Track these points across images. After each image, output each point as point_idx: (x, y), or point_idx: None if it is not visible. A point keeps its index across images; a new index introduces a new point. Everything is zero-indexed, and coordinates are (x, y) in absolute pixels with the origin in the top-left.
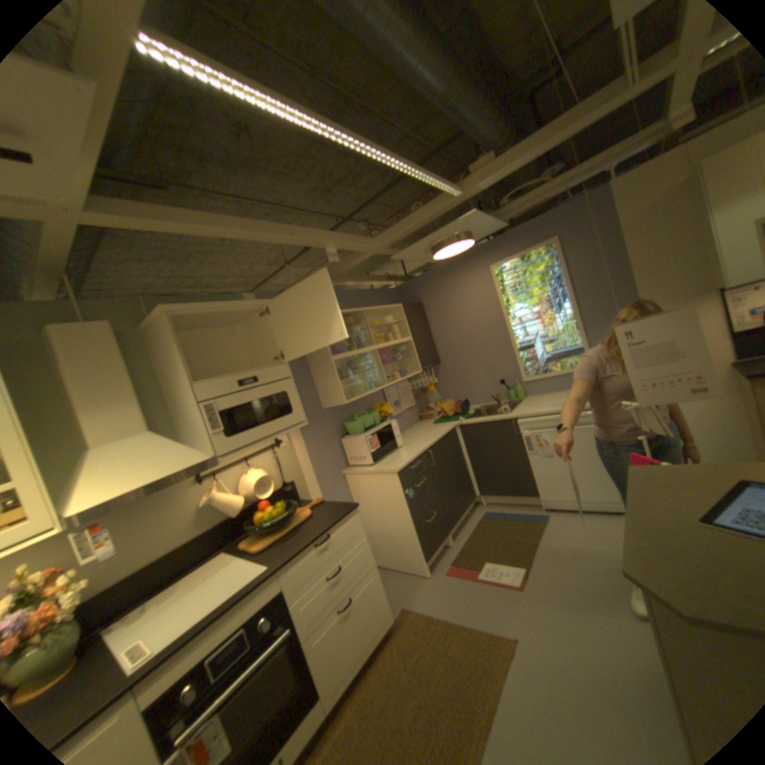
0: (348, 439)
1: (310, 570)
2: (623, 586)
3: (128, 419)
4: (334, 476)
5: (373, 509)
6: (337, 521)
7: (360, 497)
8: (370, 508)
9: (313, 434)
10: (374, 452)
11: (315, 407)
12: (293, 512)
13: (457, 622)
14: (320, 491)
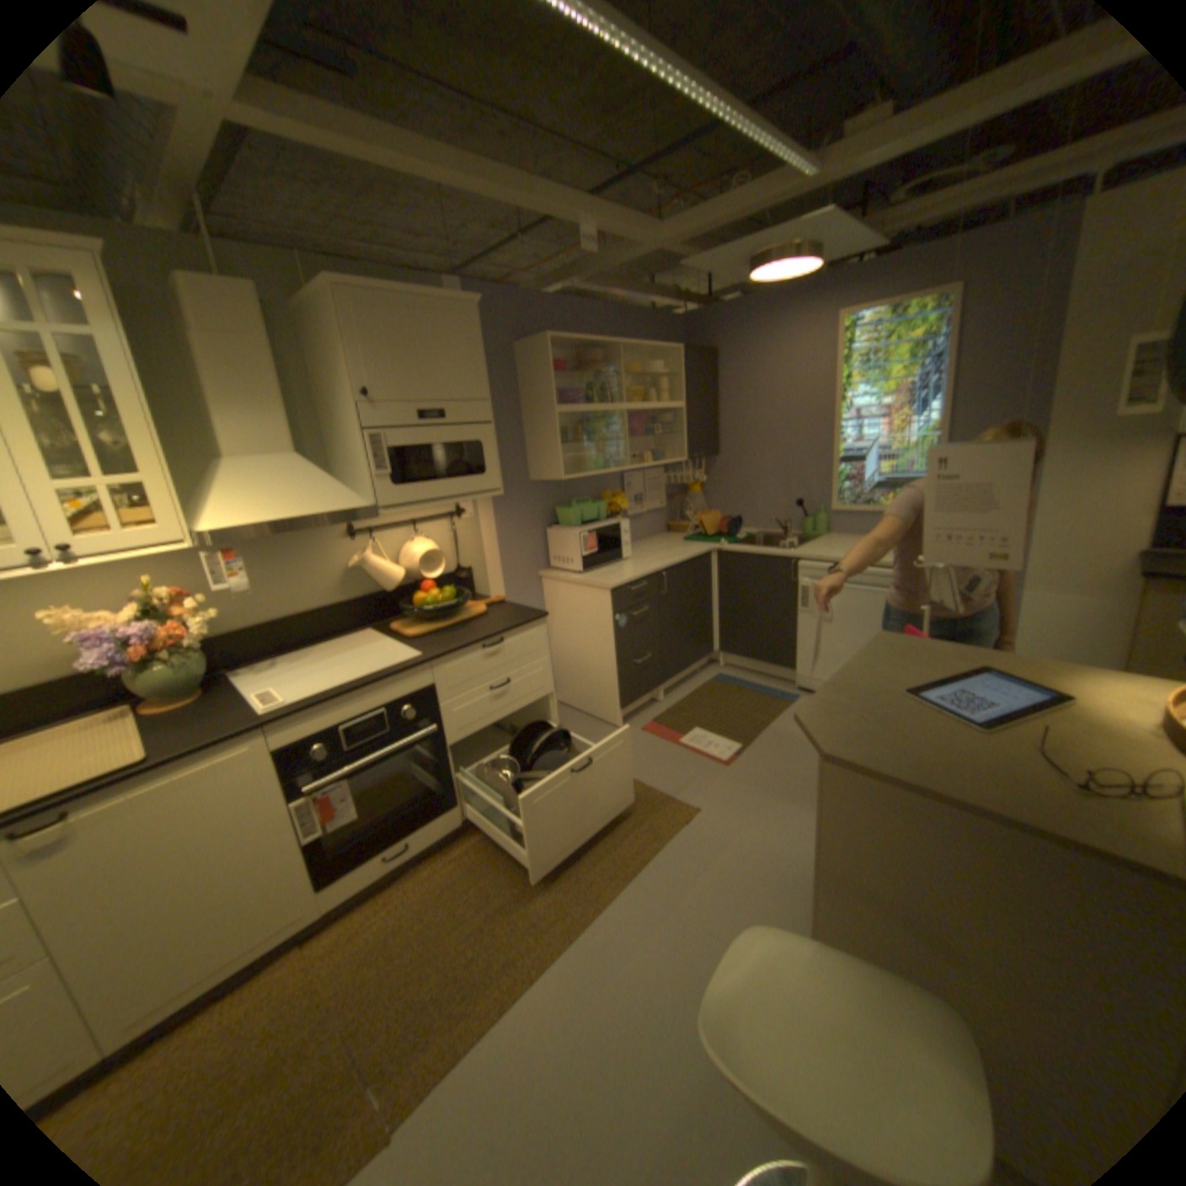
0: (557, 532)
1: (473, 671)
2: None
3: (273, 430)
4: (527, 575)
5: (569, 629)
6: (516, 625)
7: (556, 611)
8: (566, 628)
9: (509, 512)
10: (588, 556)
11: (519, 475)
12: (465, 604)
13: (638, 777)
14: (505, 590)
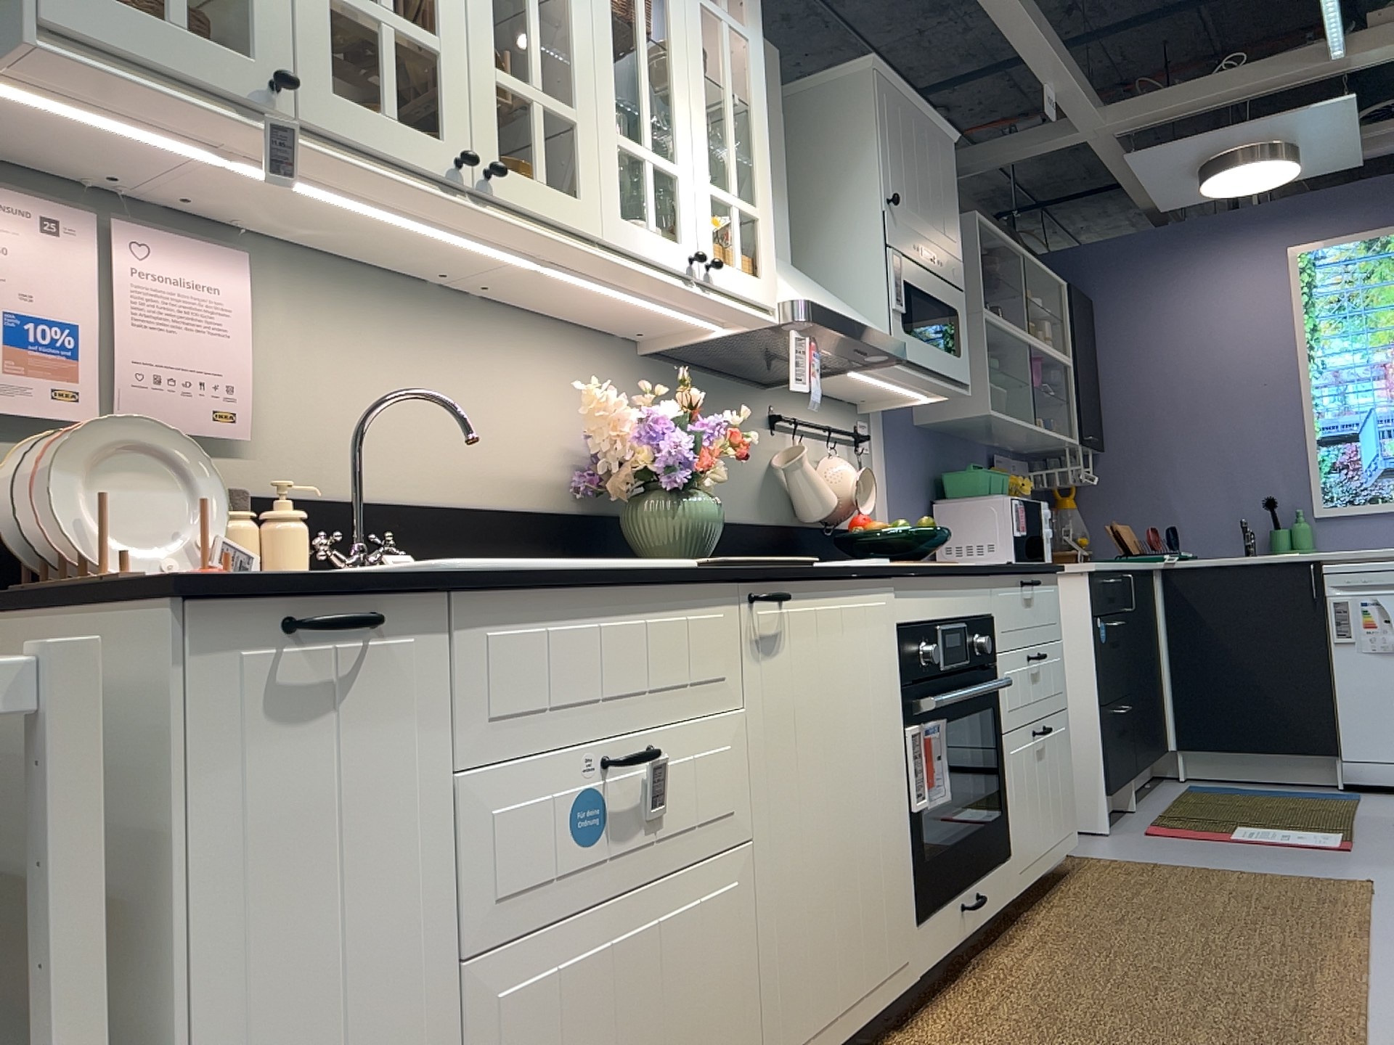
0: (957, 506)
1: (1018, 618)
2: None
3: (782, 229)
4: None
5: None
6: (1046, 566)
7: None
8: None
9: (901, 462)
10: (1022, 538)
11: (909, 411)
12: None
13: (1219, 866)
14: None
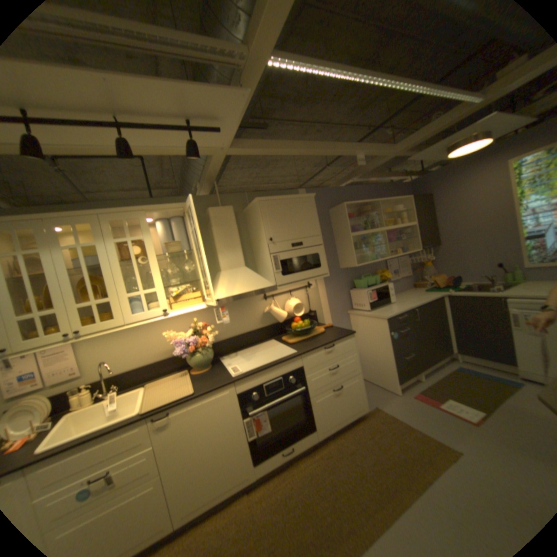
0: (355, 292)
1: (321, 361)
2: None
3: (238, 259)
4: (342, 313)
5: (366, 341)
6: (340, 338)
7: (358, 331)
8: (364, 340)
9: (331, 284)
10: (373, 303)
11: (335, 266)
12: (314, 328)
13: (416, 428)
14: (332, 321)
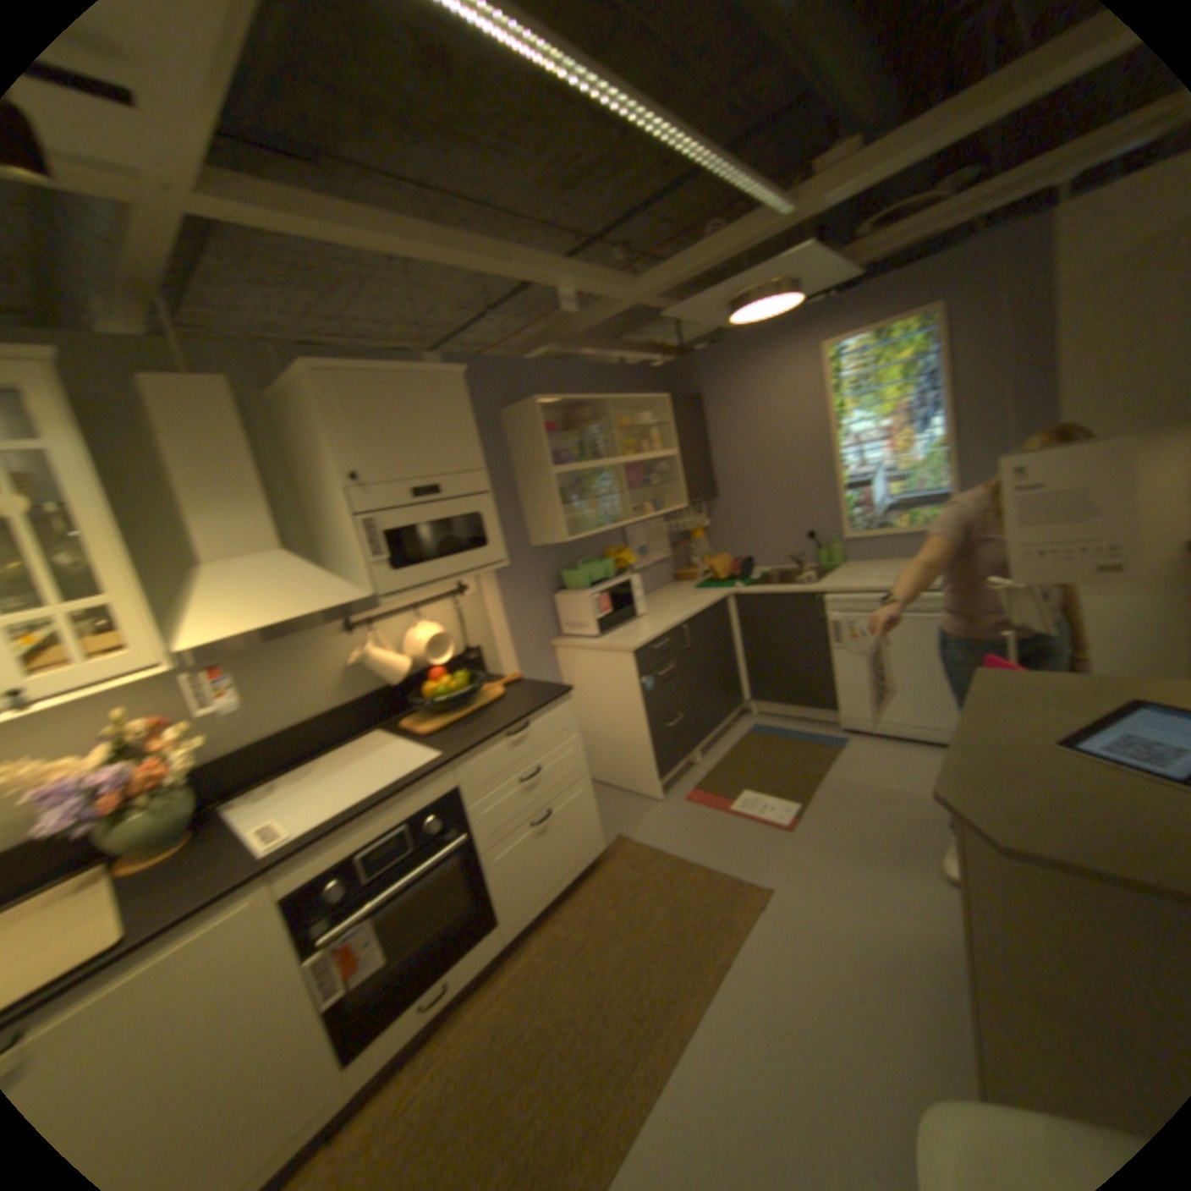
0: (568, 596)
1: (501, 764)
2: (939, 841)
3: (260, 527)
4: (542, 646)
5: (593, 698)
6: (543, 704)
7: (577, 680)
8: (589, 697)
9: (516, 581)
10: (605, 618)
11: (522, 542)
12: (481, 686)
13: (695, 859)
14: (520, 665)
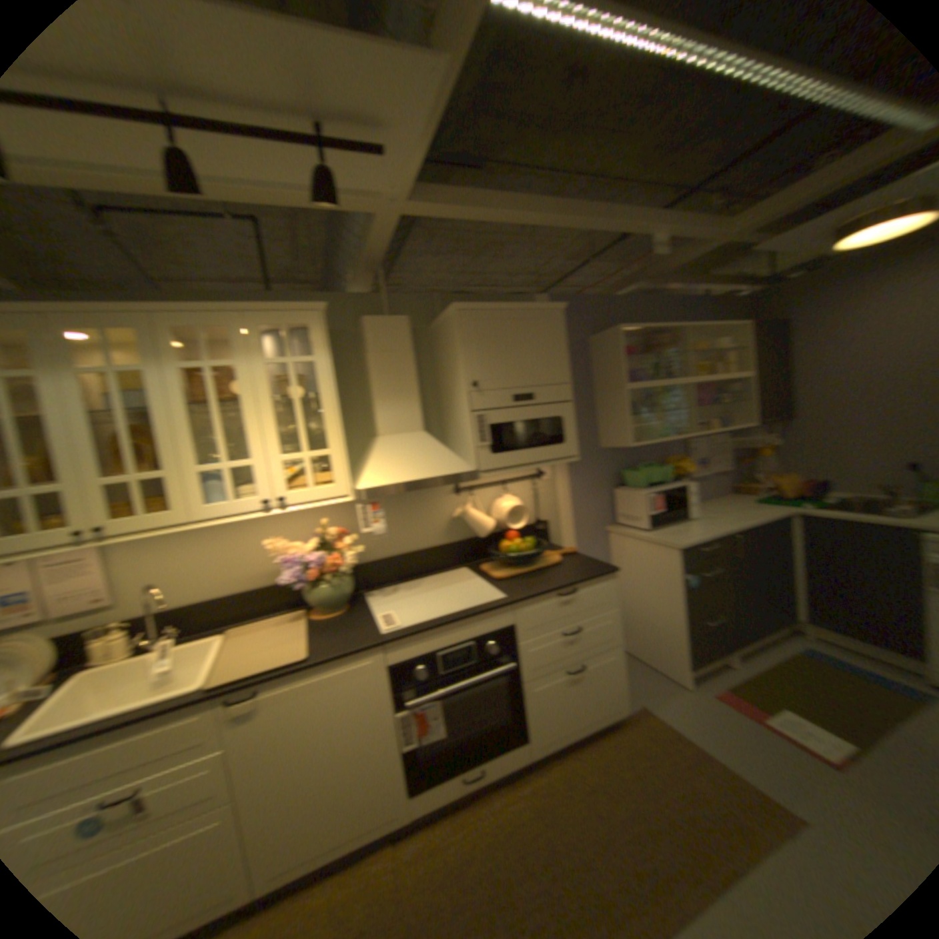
0: (627, 492)
1: (551, 618)
2: None
3: (414, 416)
4: (598, 530)
5: (638, 583)
6: (592, 578)
7: (625, 565)
8: (634, 582)
9: (584, 474)
10: (658, 516)
11: (593, 443)
12: (544, 553)
13: (720, 758)
14: (578, 542)
